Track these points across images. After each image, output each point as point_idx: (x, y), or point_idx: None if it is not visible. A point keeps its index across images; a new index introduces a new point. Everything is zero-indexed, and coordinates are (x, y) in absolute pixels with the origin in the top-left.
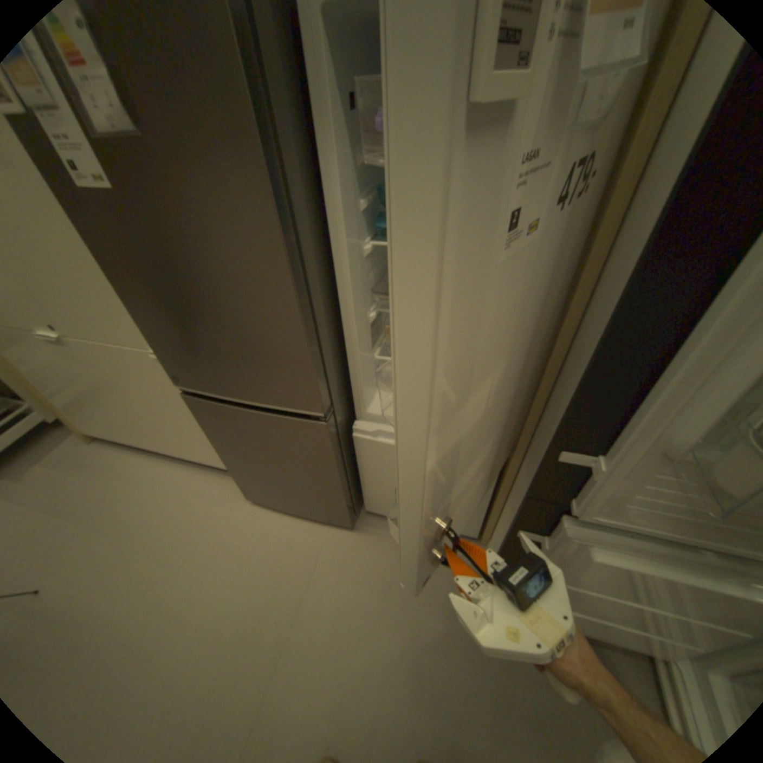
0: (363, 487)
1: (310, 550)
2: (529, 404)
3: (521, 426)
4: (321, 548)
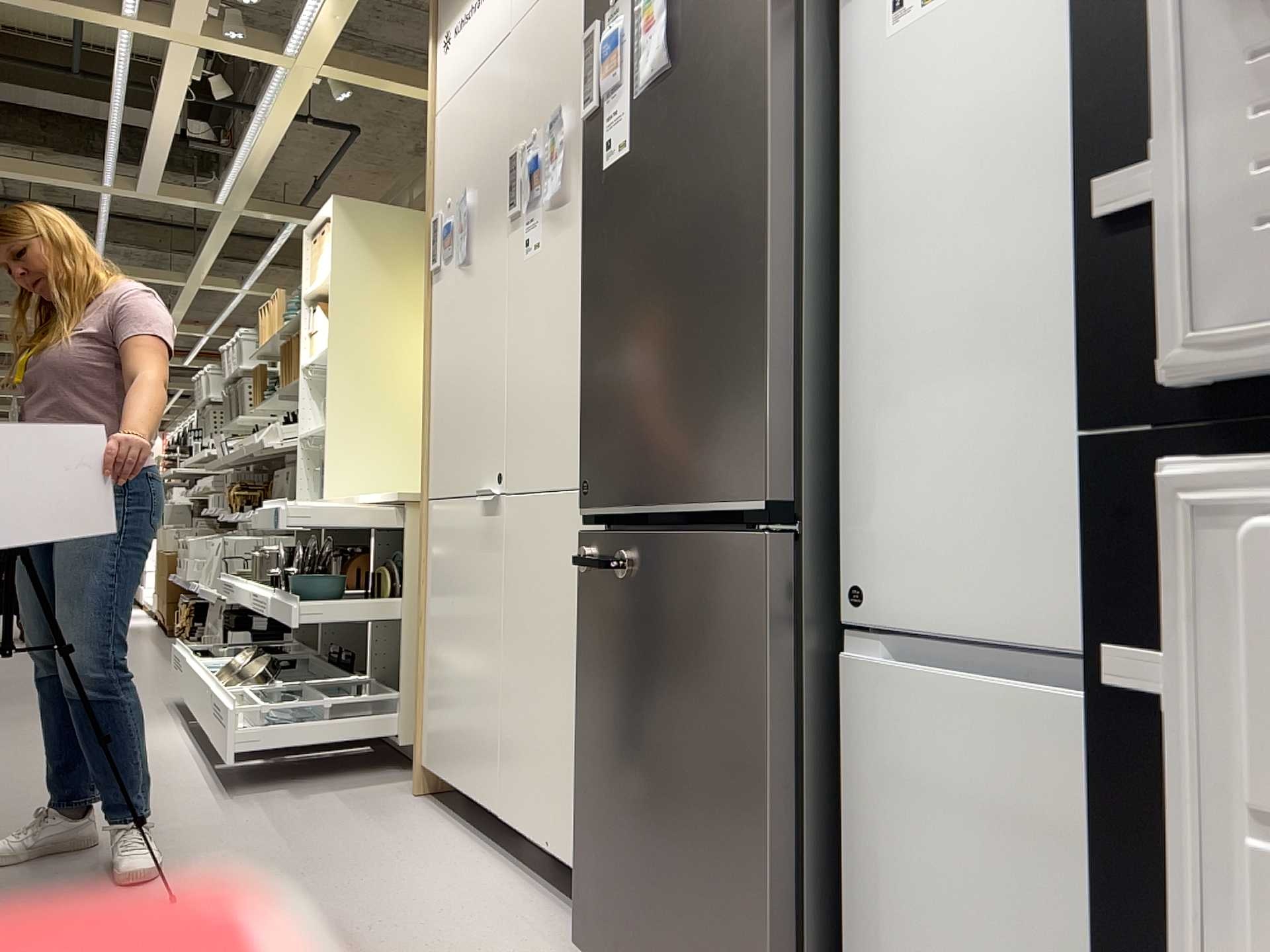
0: (855, 950)
1: None
2: None
3: None
4: None
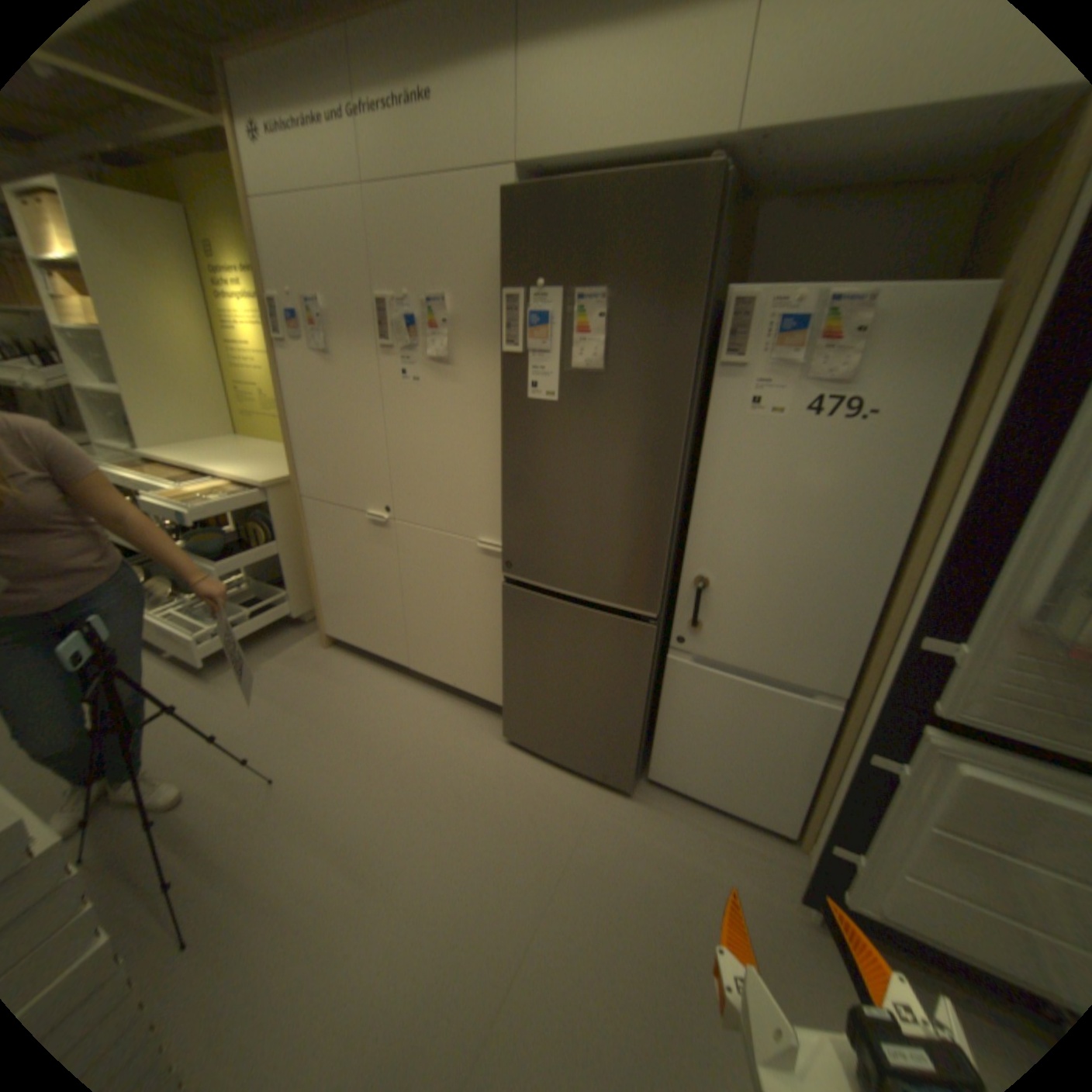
0: (657, 738)
1: (578, 810)
2: (881, 635)
3: (870, 663)
4: (591, 811)
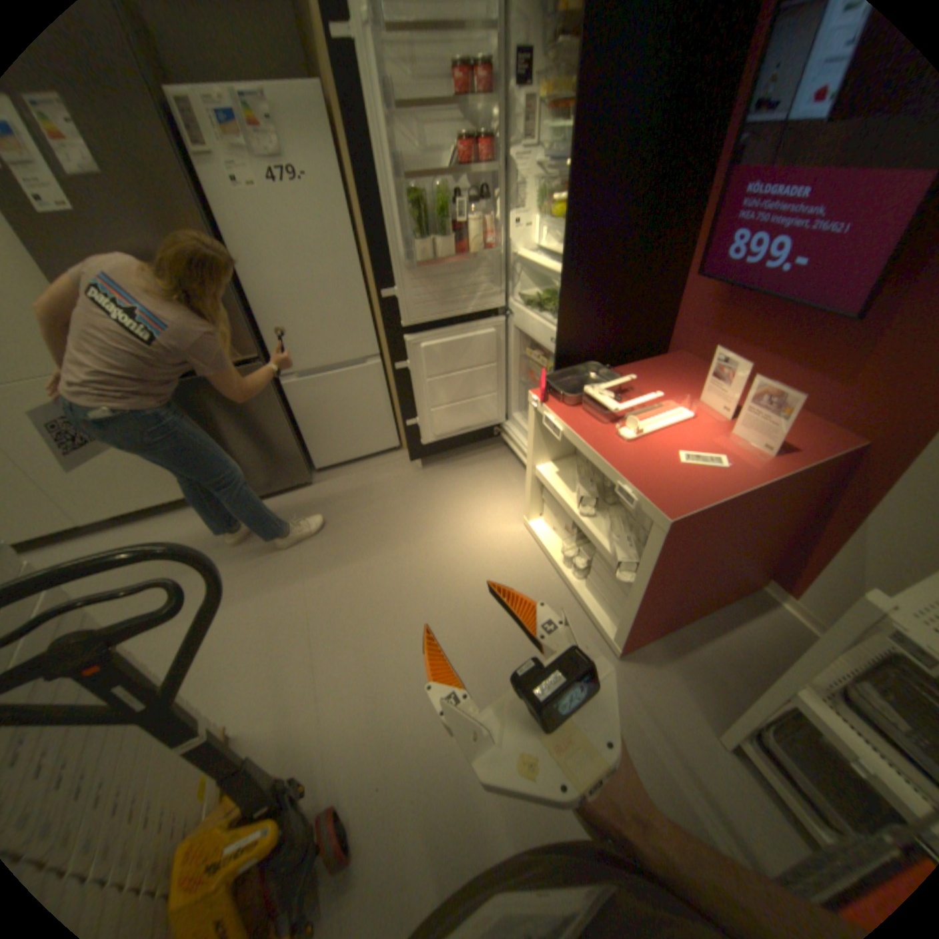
0: (306, 441)
1: (286, 508)
2: (374, 311)
3: (378, 330)
4: (294, 504)
